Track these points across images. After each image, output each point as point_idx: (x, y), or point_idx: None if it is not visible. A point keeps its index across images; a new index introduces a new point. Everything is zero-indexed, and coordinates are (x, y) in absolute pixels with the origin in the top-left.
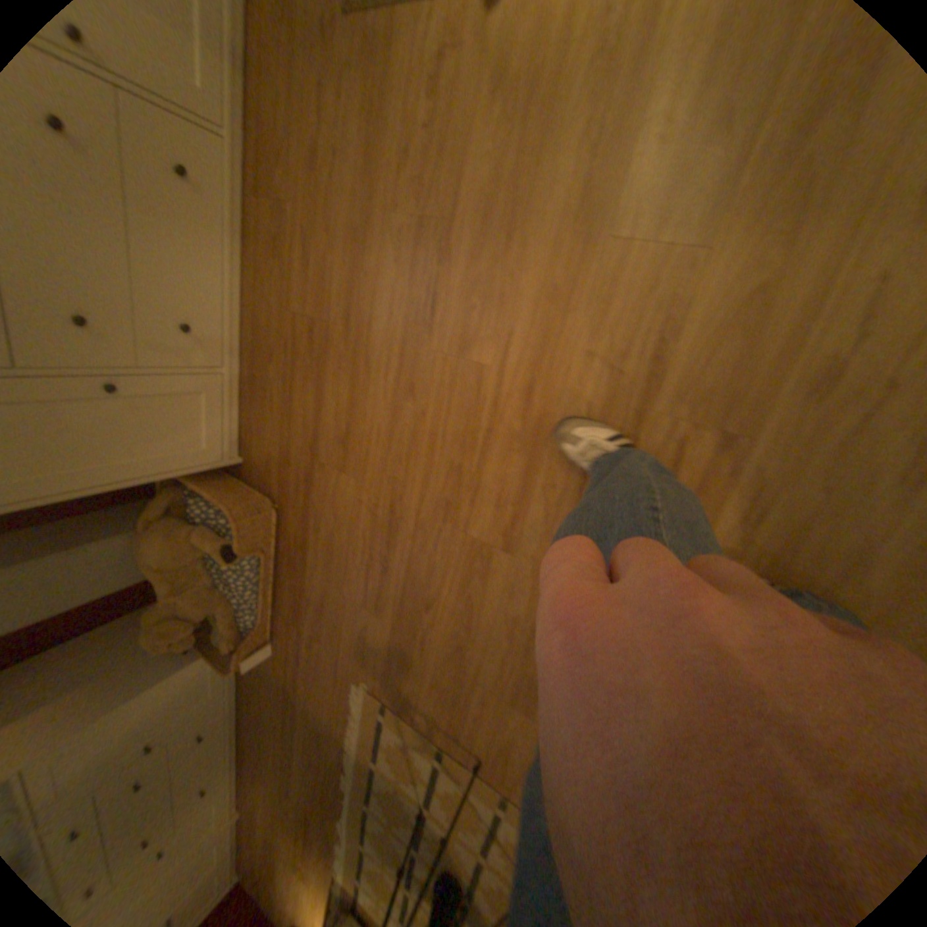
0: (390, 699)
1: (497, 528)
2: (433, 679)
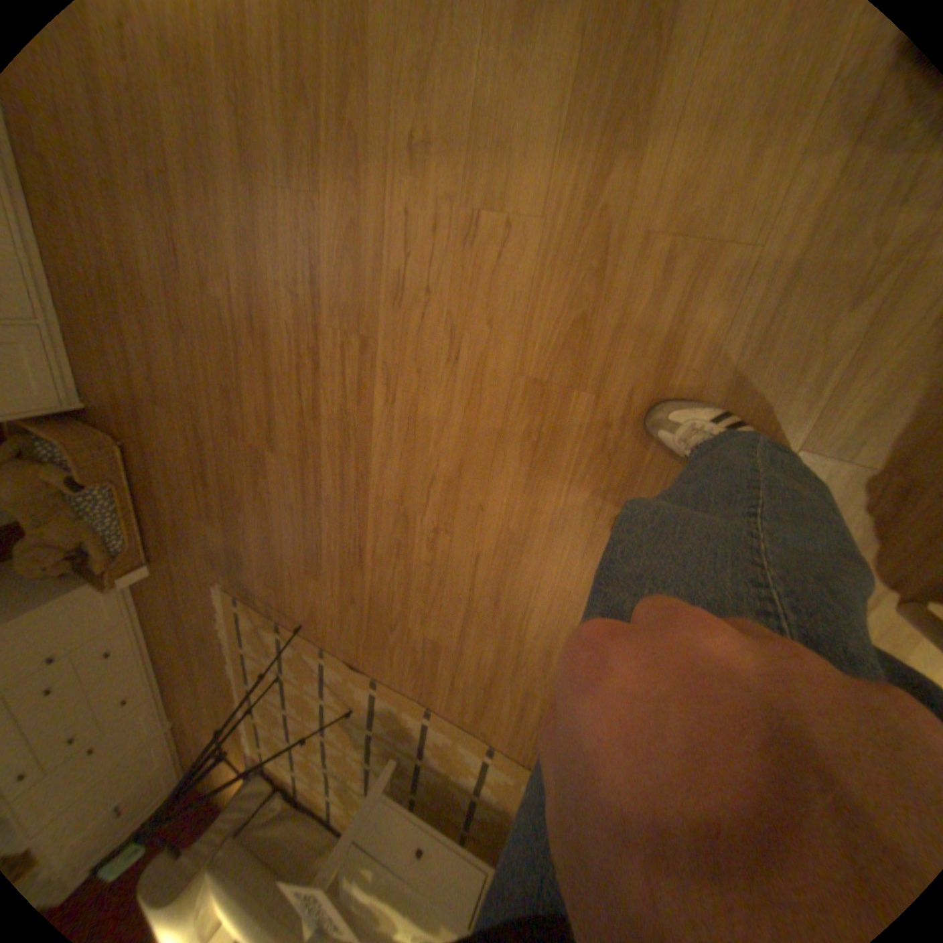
0: (236, 593)
1: (260, 434)
2: (256, 568)
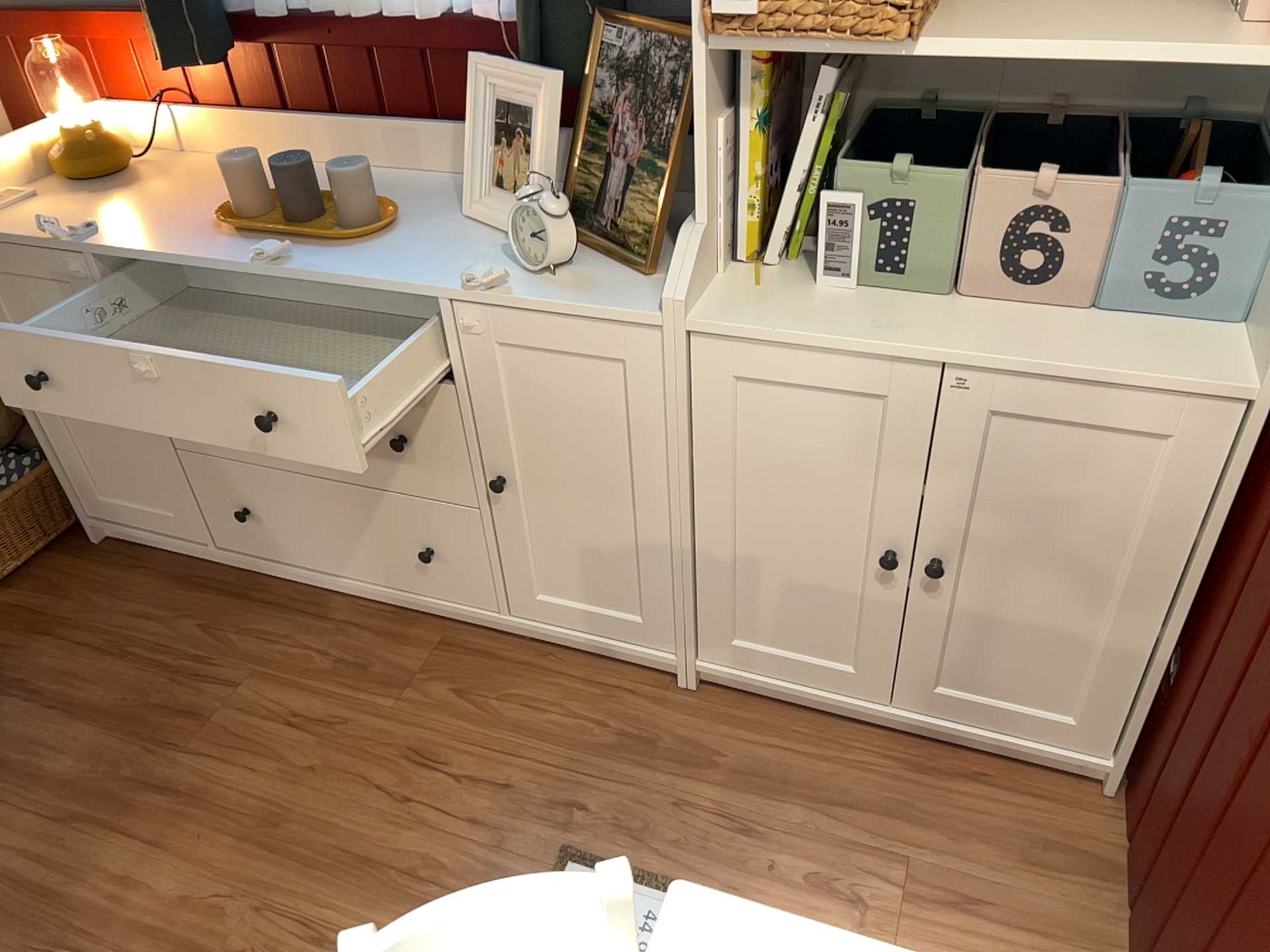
0: None
1: None
2: None
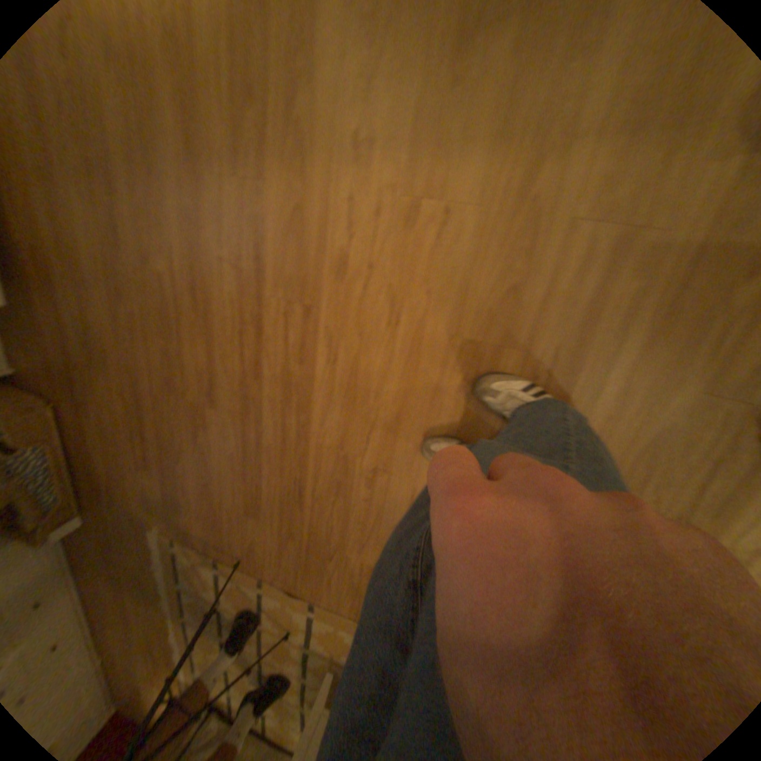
0: (174, 533)
1: (203, 391)
2: (196, 511)
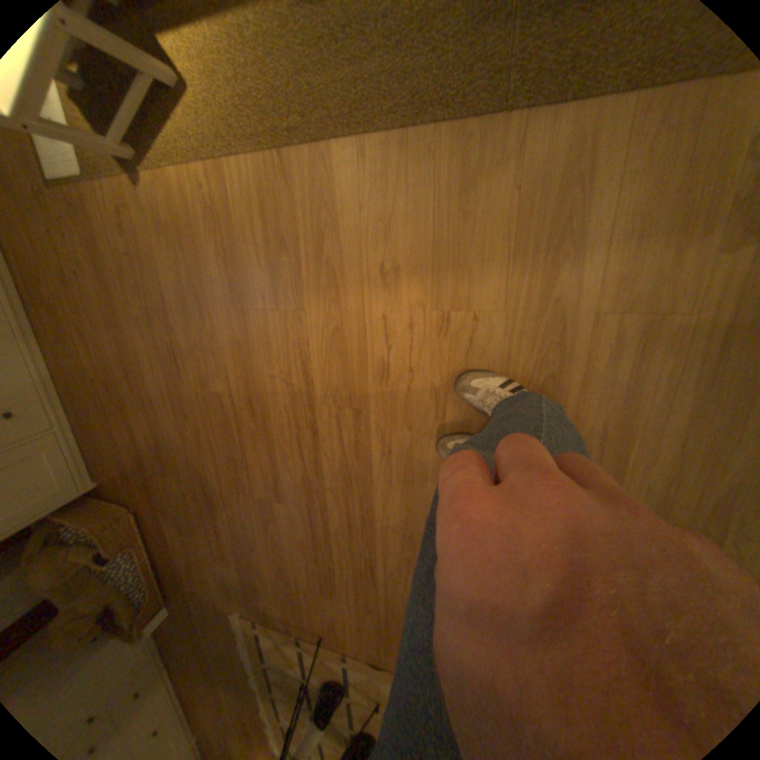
0: (254, 617)
1: (267, 489)
2: (273, 595)
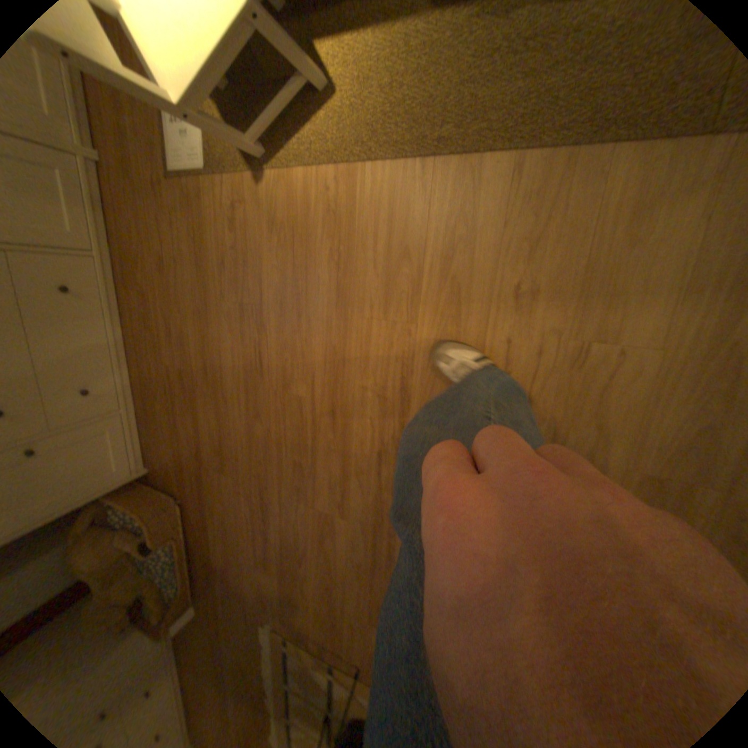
0: (288, 635)
1: (334, 504)
2: (315, 615)
